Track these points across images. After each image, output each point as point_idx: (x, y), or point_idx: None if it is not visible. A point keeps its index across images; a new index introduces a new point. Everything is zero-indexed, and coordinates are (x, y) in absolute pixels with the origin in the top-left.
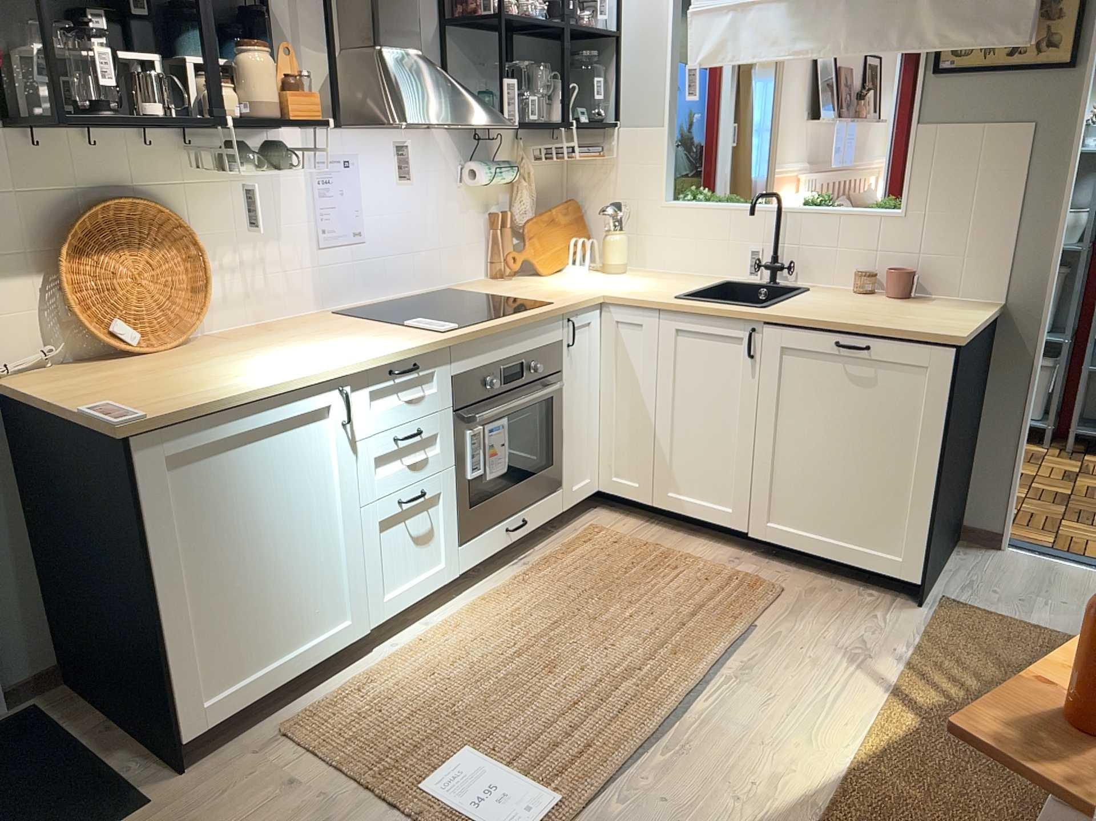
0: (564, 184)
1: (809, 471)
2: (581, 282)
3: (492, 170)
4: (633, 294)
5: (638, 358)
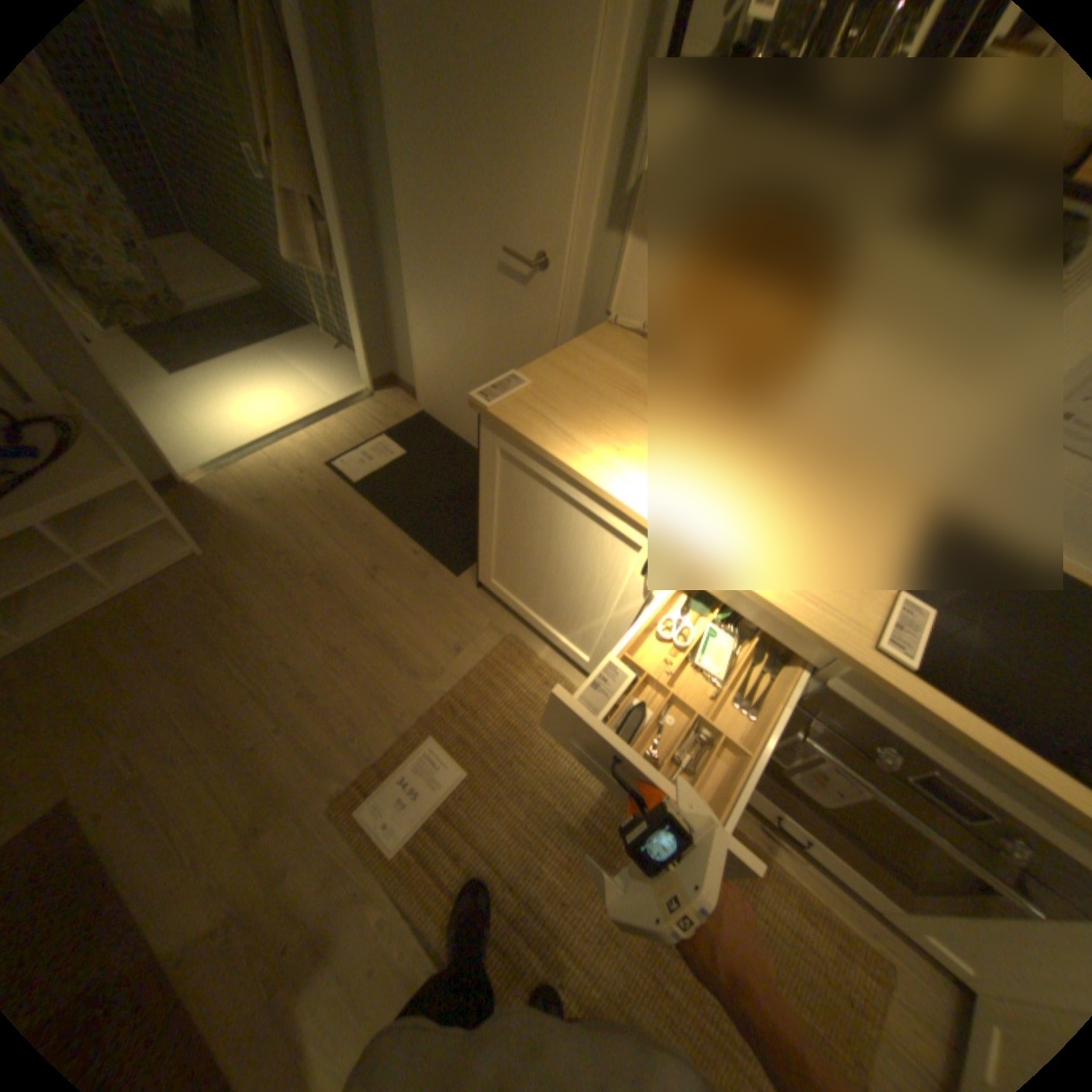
0: None
1: None
2: None
3: None
4: None
5: None
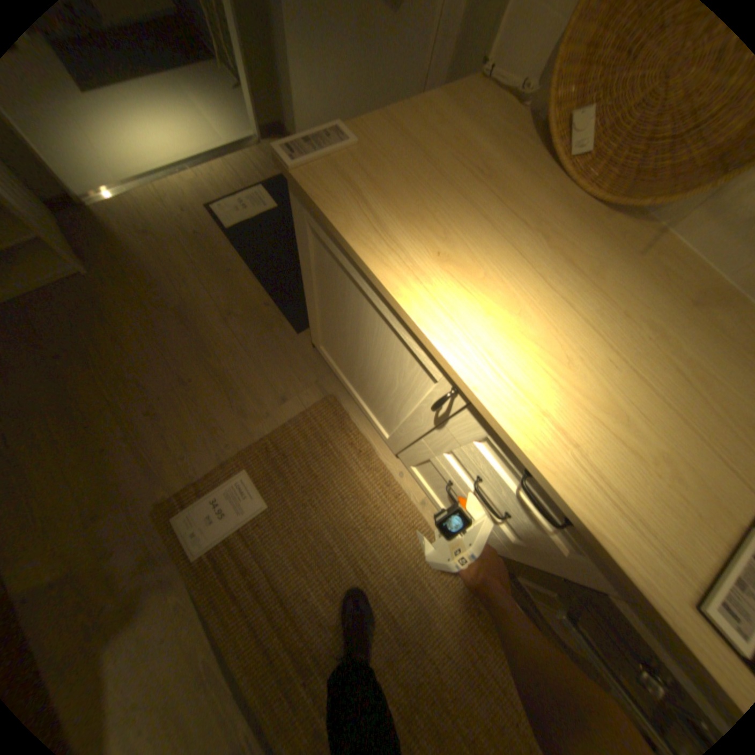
0: None
1: None
2: None
3: None
4: None
5: None
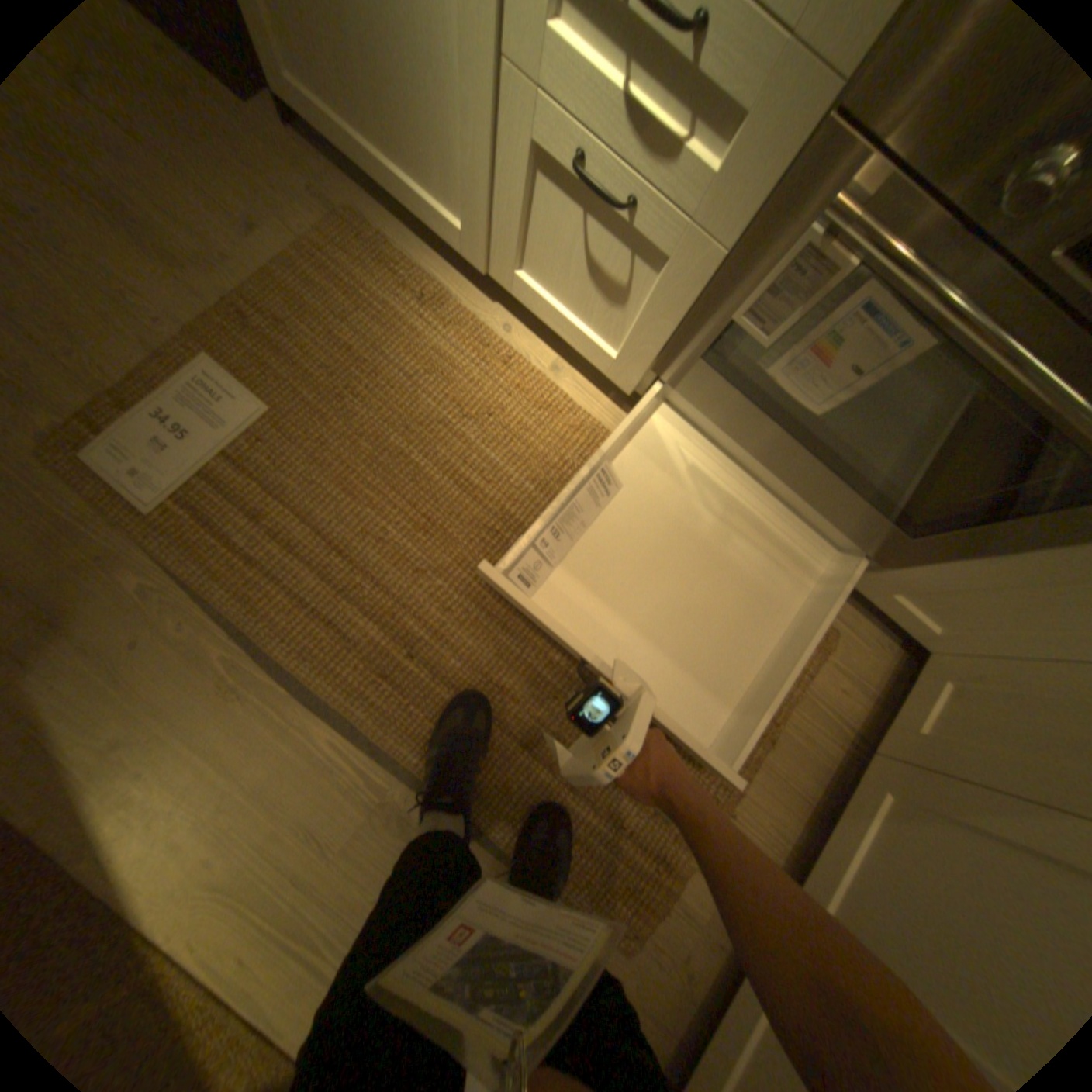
0: None
1: None
2: None
3: None
4: None
5: None
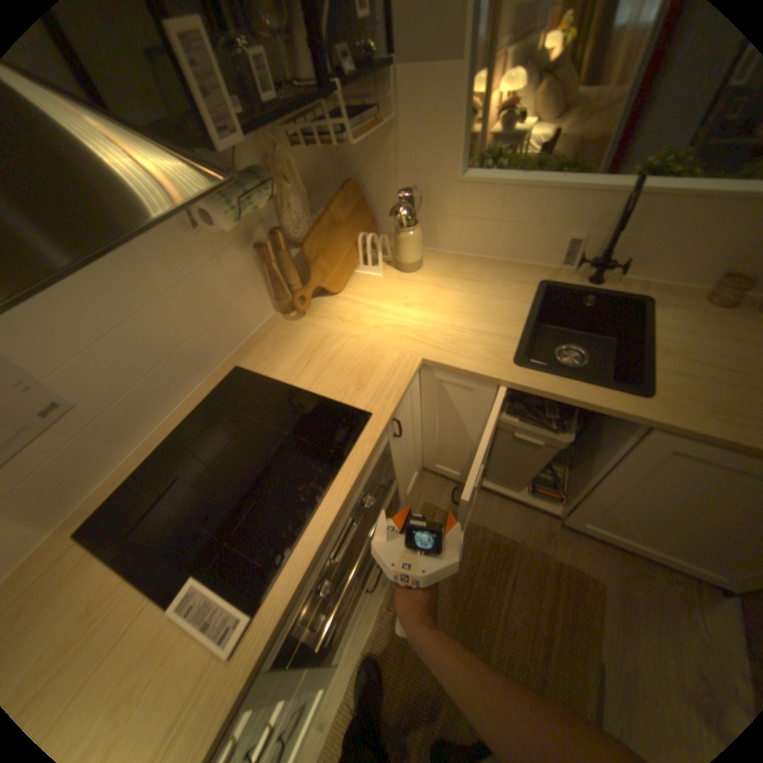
0: (332, 153)
1: (646, 518)
2: (381, 309)
3: (232, 200)
4: (455, 353)
5: (460, 407)
